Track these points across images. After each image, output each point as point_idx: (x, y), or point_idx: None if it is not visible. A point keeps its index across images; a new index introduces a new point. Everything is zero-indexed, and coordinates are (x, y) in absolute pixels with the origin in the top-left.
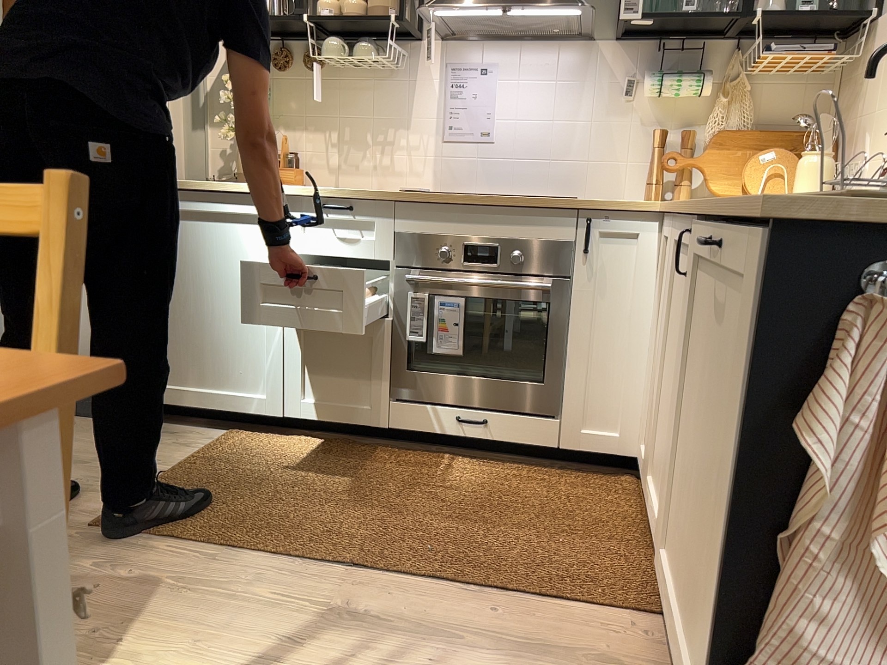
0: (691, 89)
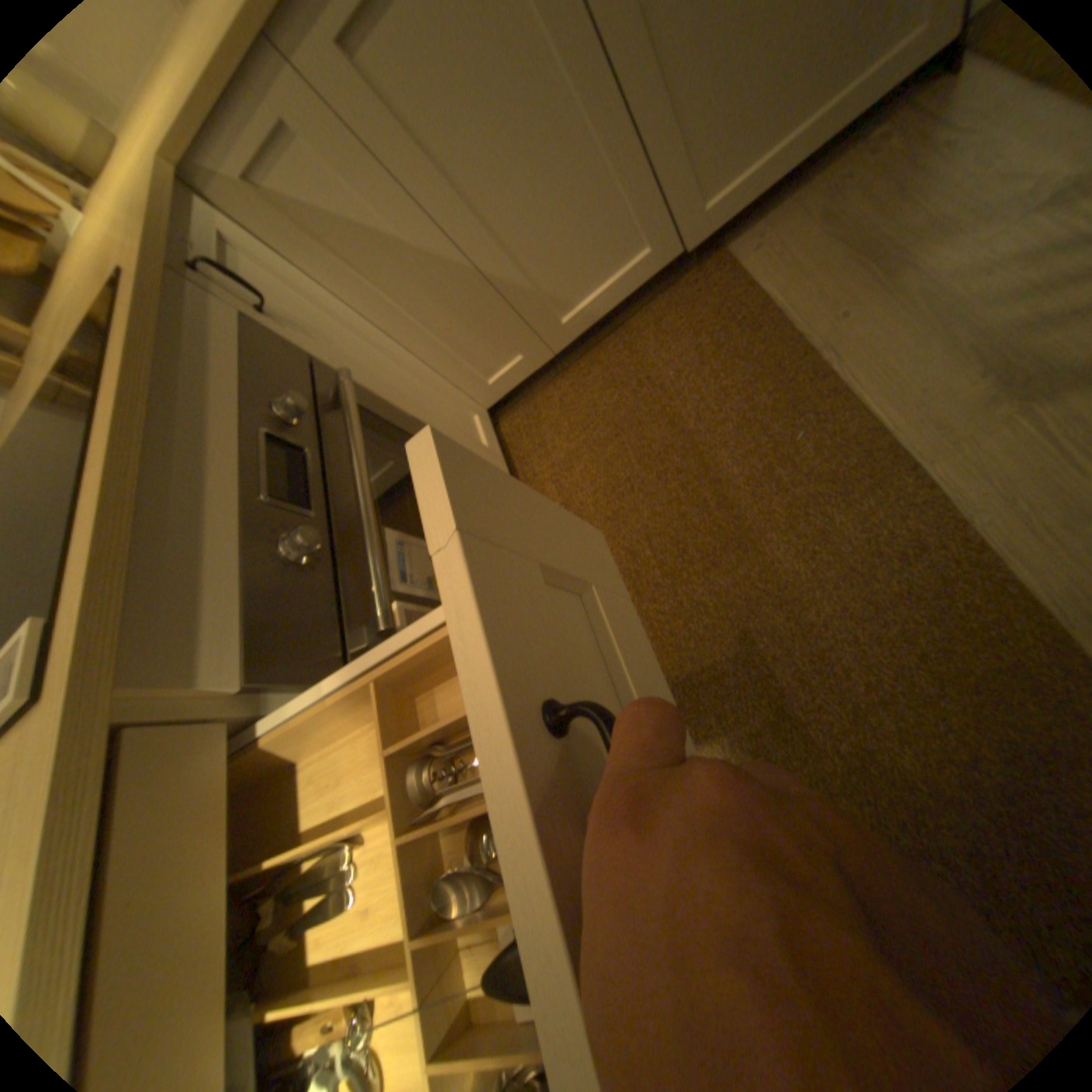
0: None
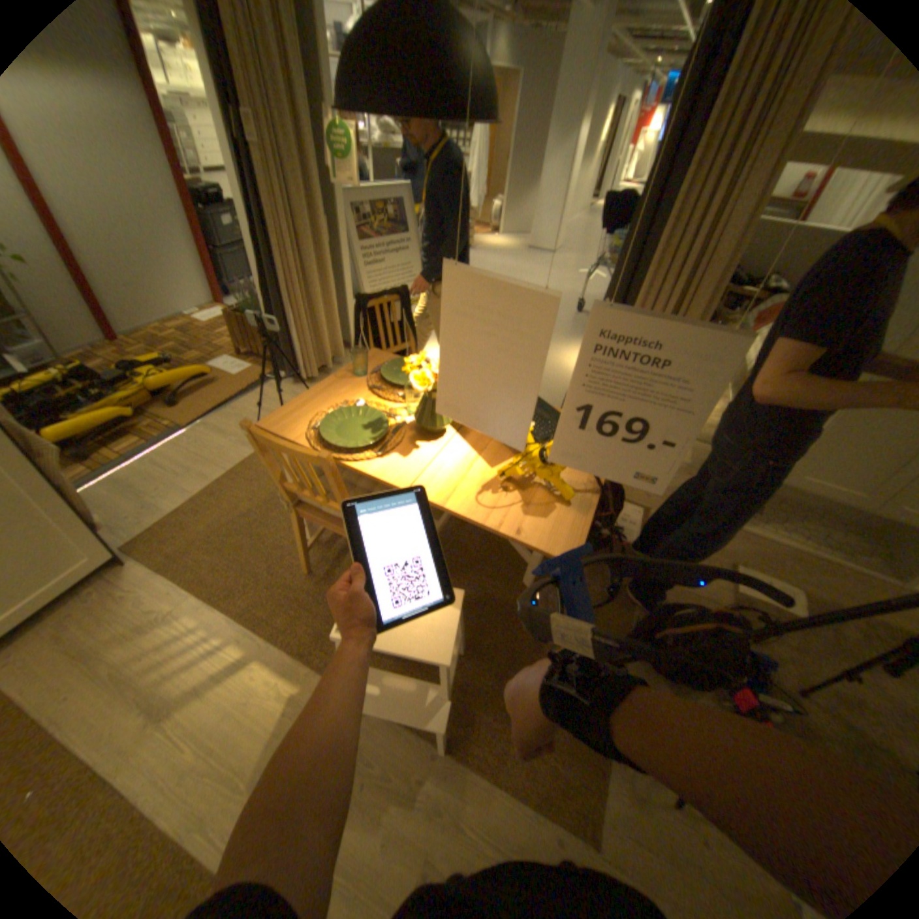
0: None
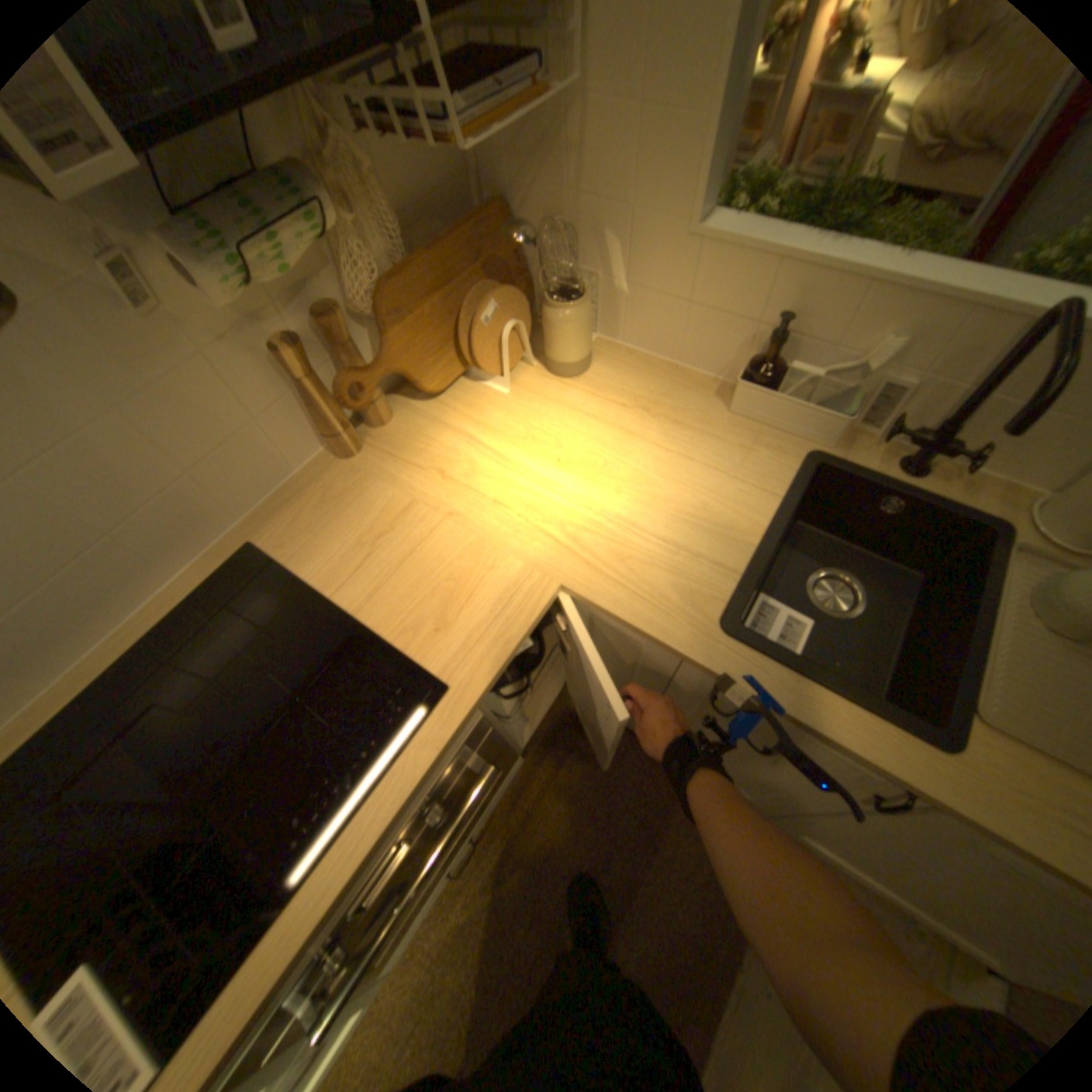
0: (300, 234)
